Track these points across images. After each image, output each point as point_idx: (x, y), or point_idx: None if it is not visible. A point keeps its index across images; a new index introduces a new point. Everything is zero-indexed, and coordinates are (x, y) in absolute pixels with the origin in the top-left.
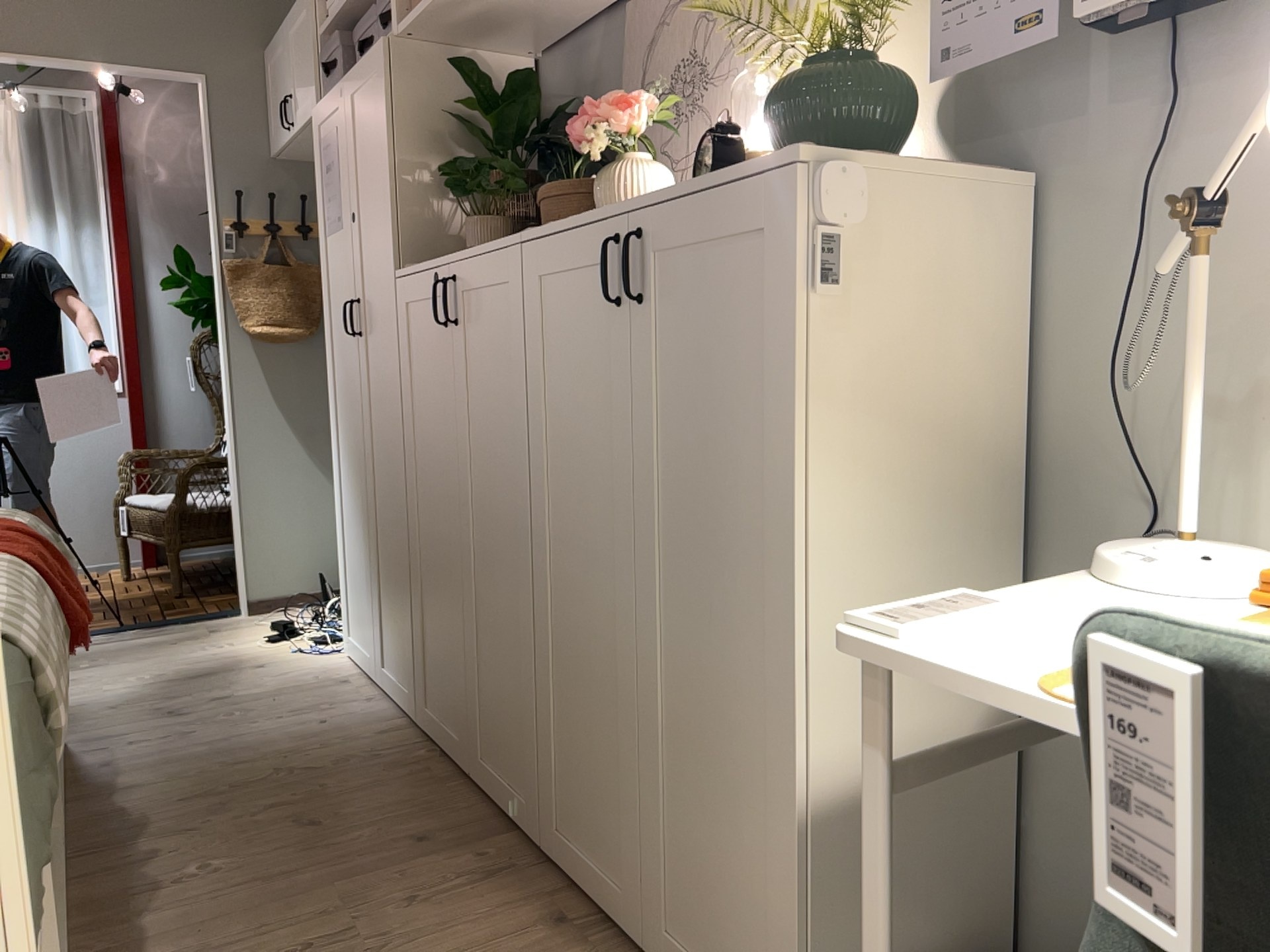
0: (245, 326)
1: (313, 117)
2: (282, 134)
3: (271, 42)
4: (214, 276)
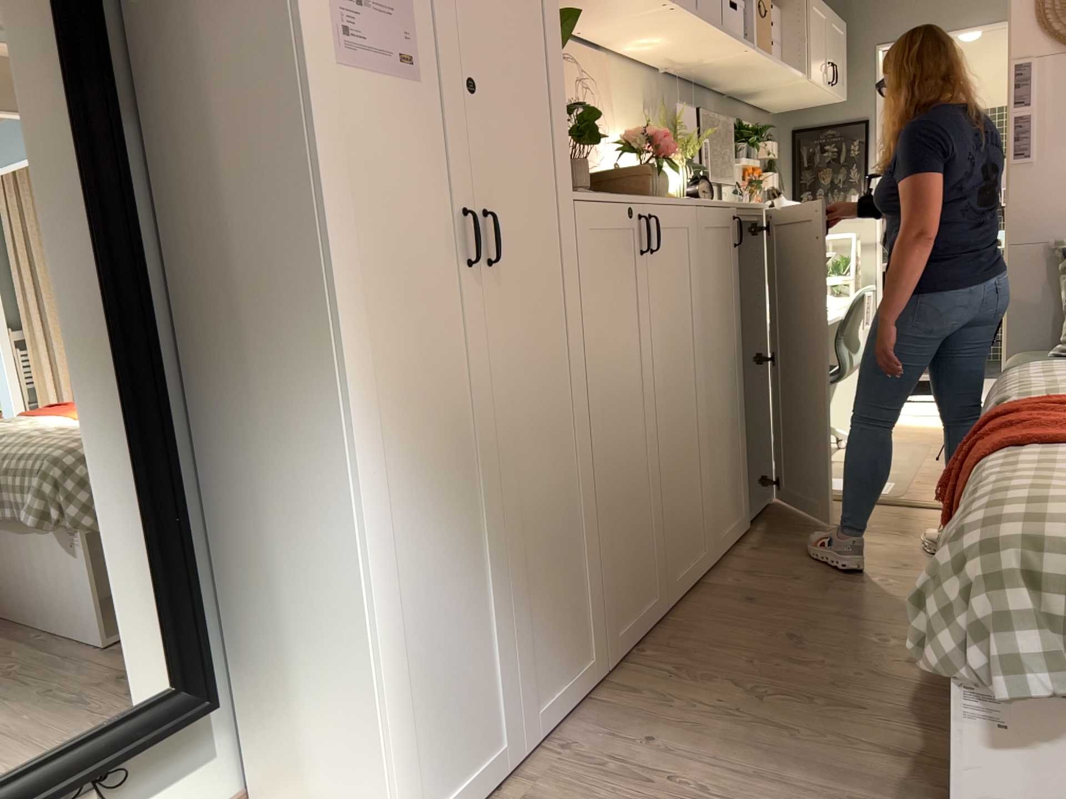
0: None
1: None
2: None
3: None
4: None
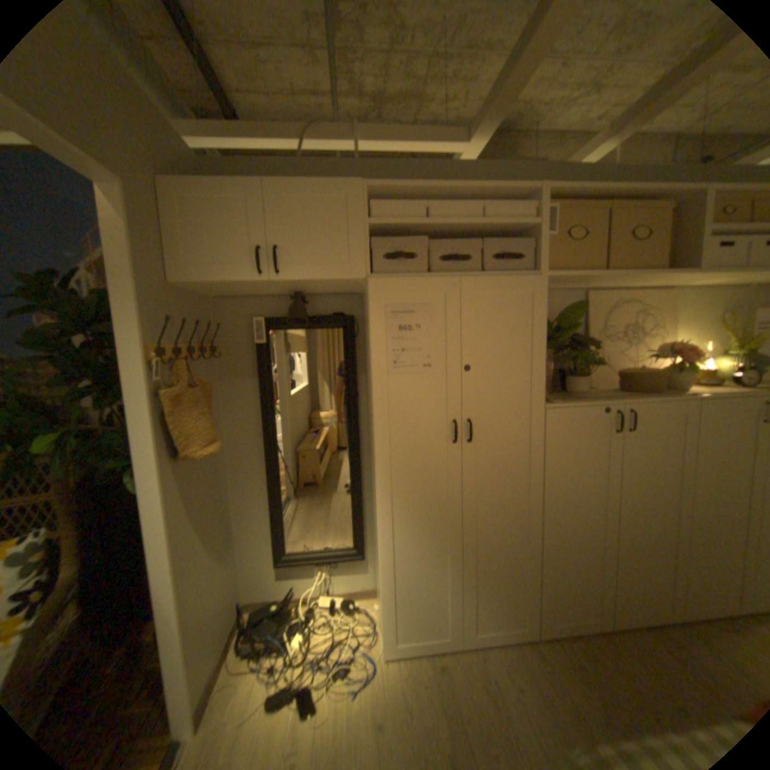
0: (190, 454)
1: (340, 280)
2: (229, 273)
3: (193, 179)
4: (129, 409)
